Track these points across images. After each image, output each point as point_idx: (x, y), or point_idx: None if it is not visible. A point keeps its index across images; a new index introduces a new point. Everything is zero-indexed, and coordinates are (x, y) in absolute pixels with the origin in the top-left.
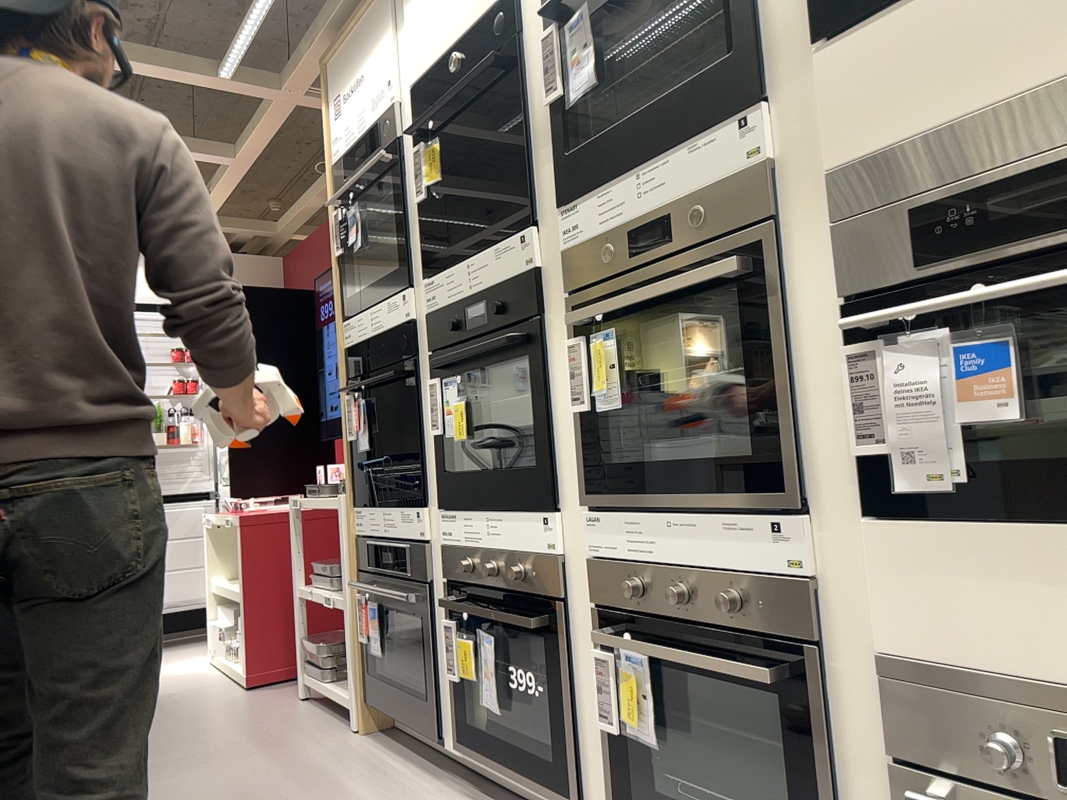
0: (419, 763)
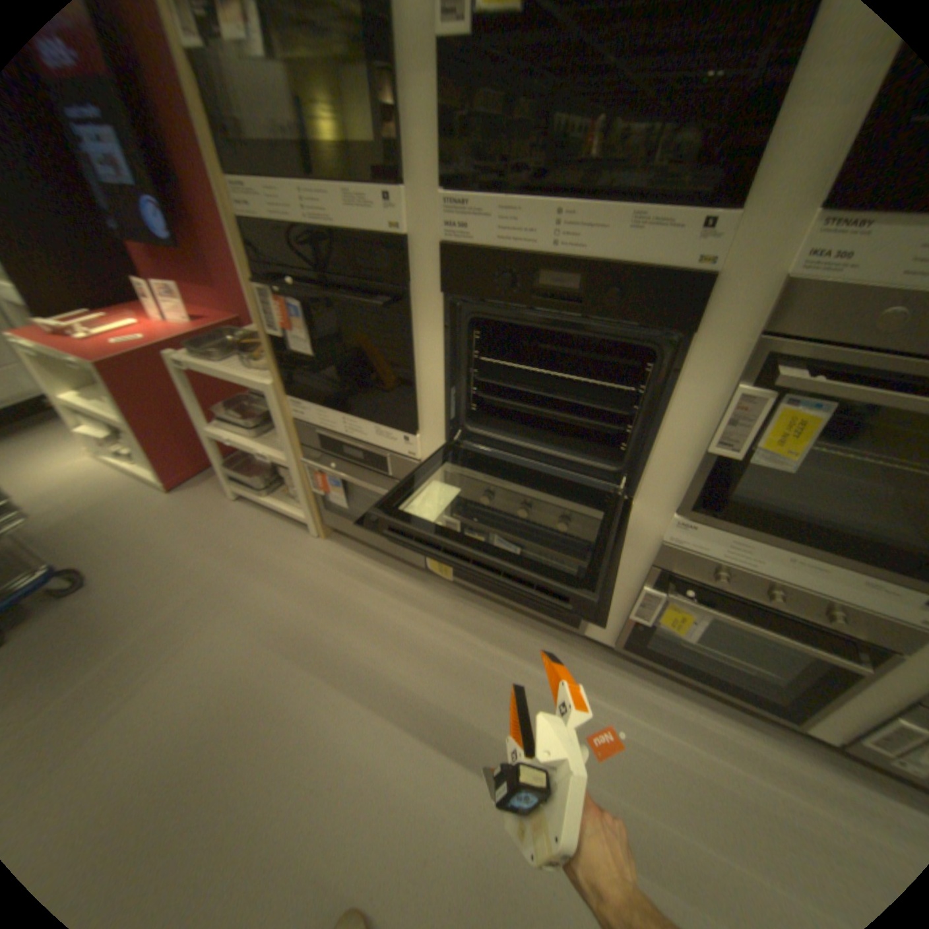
0: (396, 566)
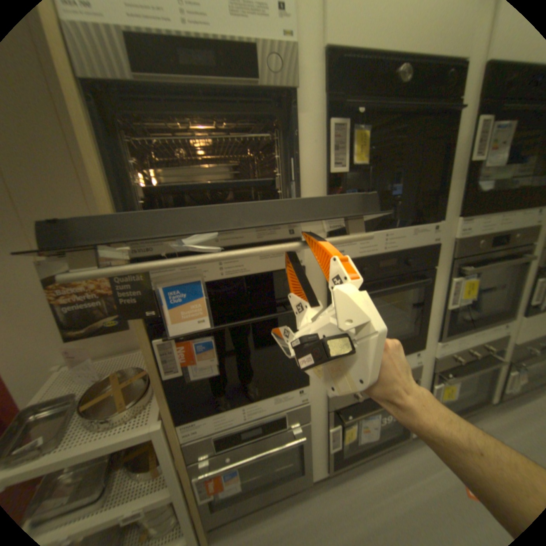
0: (280, 508)
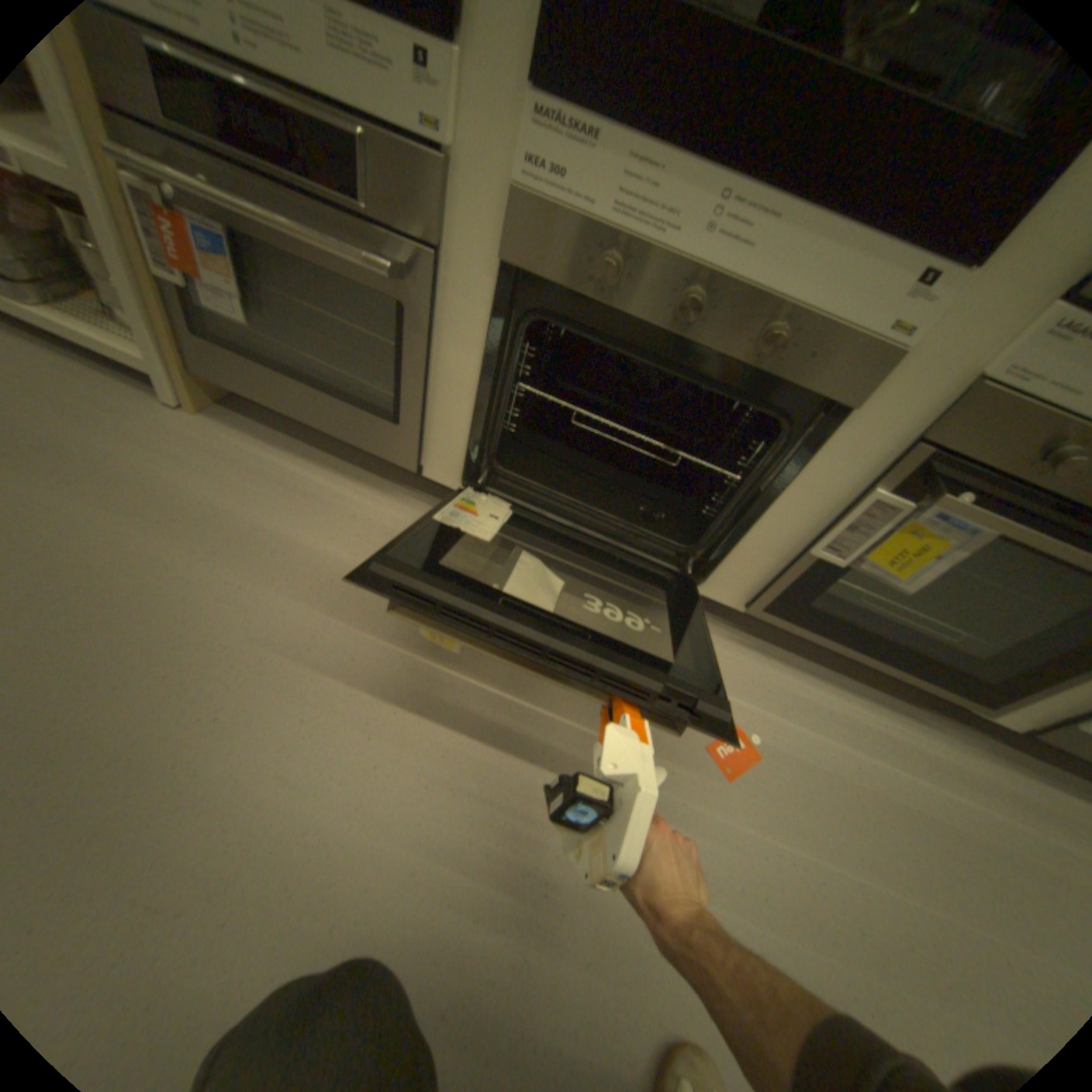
0: (351, 471)
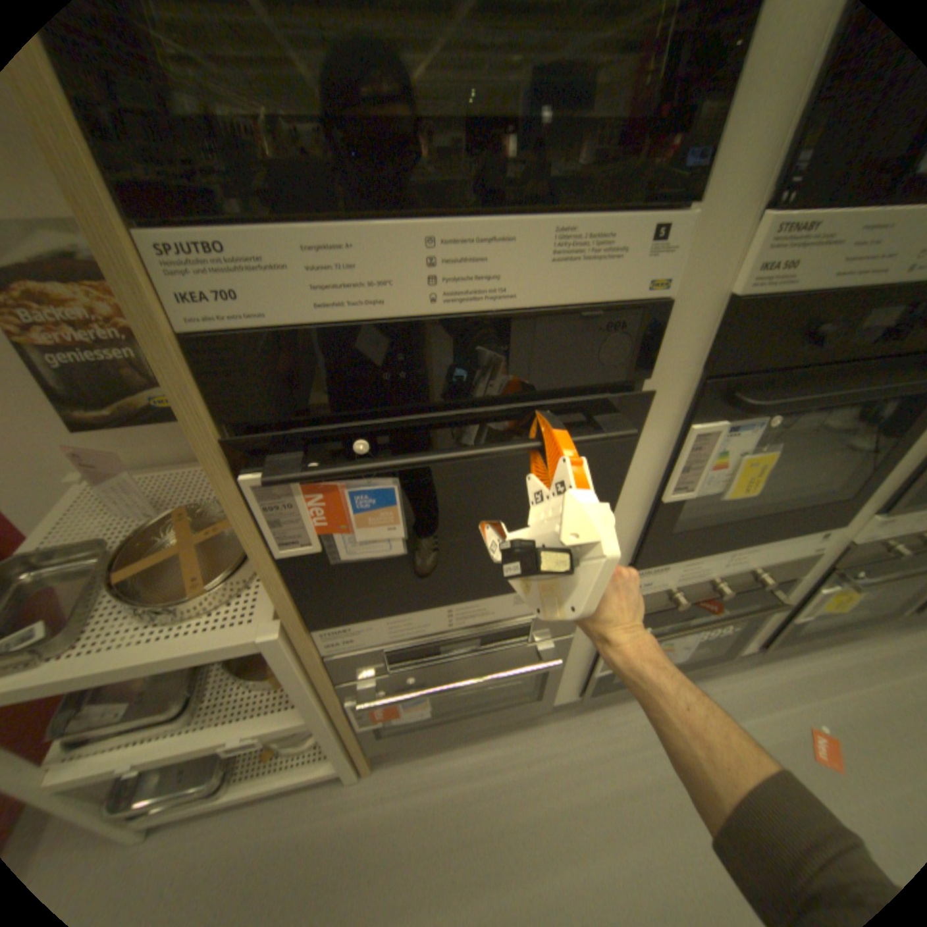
0: (490, 731)
